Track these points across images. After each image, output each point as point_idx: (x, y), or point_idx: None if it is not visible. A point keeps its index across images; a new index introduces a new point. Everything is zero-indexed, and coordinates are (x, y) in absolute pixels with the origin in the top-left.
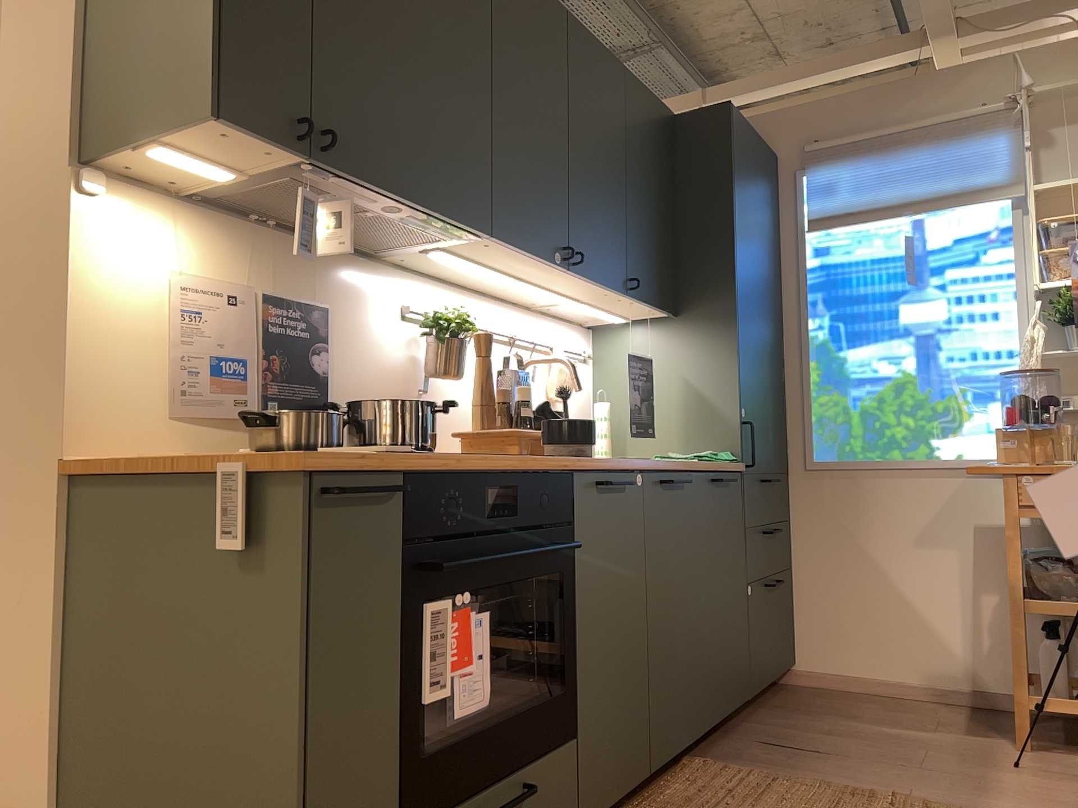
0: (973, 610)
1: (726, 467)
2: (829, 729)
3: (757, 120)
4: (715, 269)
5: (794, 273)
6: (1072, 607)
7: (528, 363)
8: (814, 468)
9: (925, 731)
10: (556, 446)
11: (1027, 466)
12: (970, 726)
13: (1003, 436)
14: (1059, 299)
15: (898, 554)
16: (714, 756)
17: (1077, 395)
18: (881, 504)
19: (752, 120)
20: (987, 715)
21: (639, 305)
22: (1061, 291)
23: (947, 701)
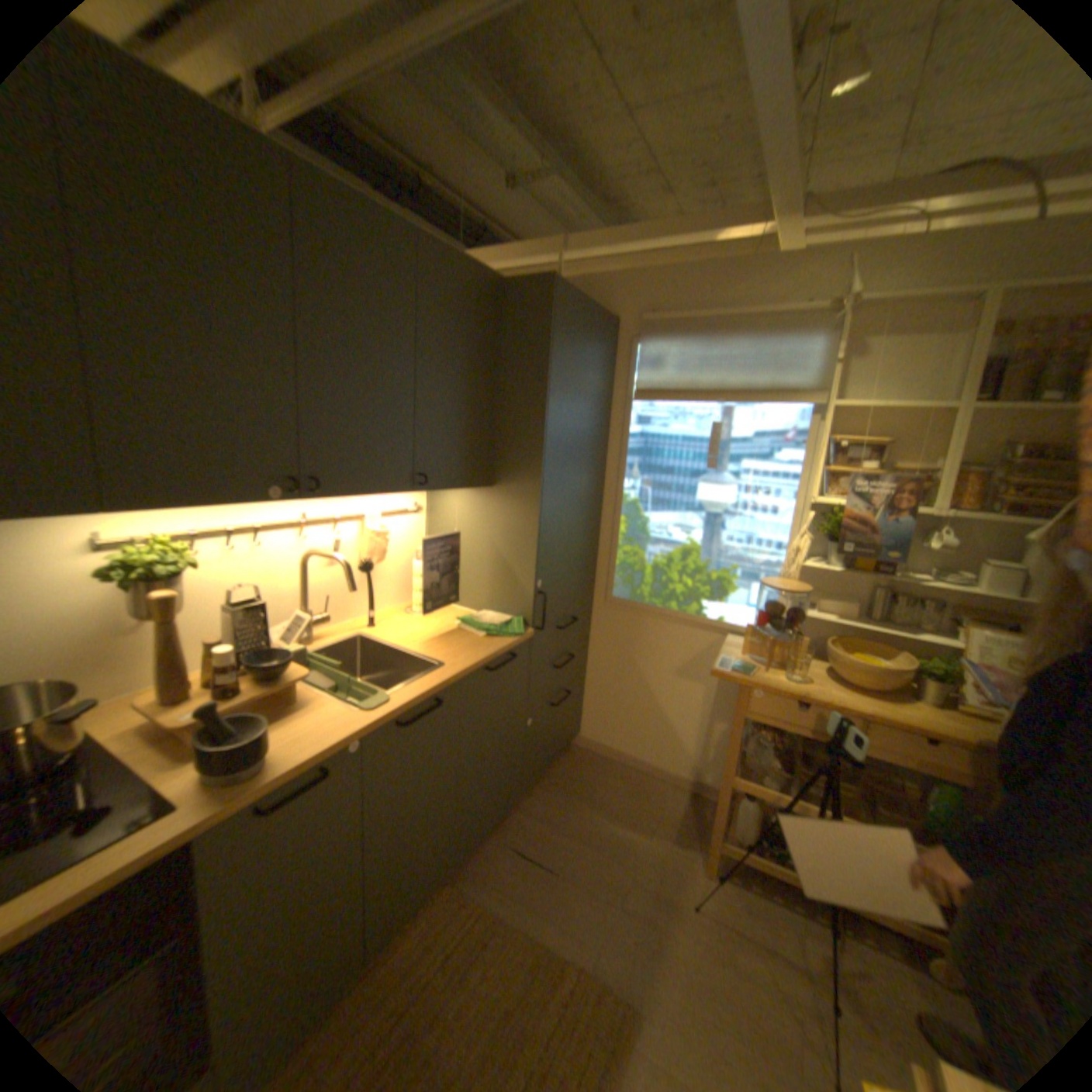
0: (708, 733)
1: (508, 645)
2: (575, 830)
3: (609, 277)
4: (527, 451)
5: (619, 436)
6: (771, 796)
7: (313, 555)
8: (612, 602)
9: (646, 837)
10: (198, 778)
11: (764, 678)
12: (682, 832)
13: (754, 635)
14: (834, 510)
15: (662, 680)
16: (466, 878)
17: (827, 598)
18: (657, 641)
19: (604, 278)
20: (700, 809)
21: (442, 490)
22: (838, 503)
23: (677, 787)
